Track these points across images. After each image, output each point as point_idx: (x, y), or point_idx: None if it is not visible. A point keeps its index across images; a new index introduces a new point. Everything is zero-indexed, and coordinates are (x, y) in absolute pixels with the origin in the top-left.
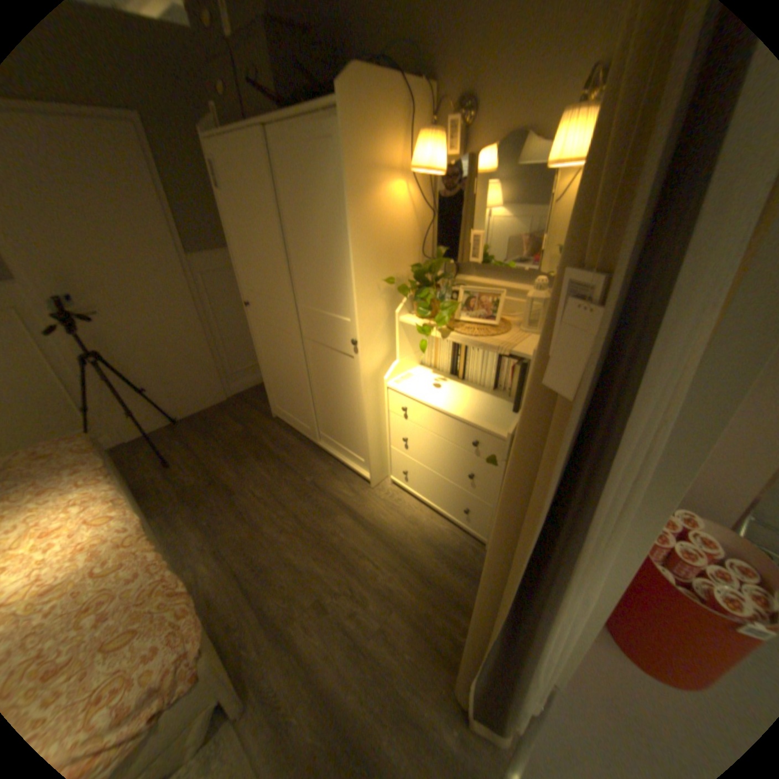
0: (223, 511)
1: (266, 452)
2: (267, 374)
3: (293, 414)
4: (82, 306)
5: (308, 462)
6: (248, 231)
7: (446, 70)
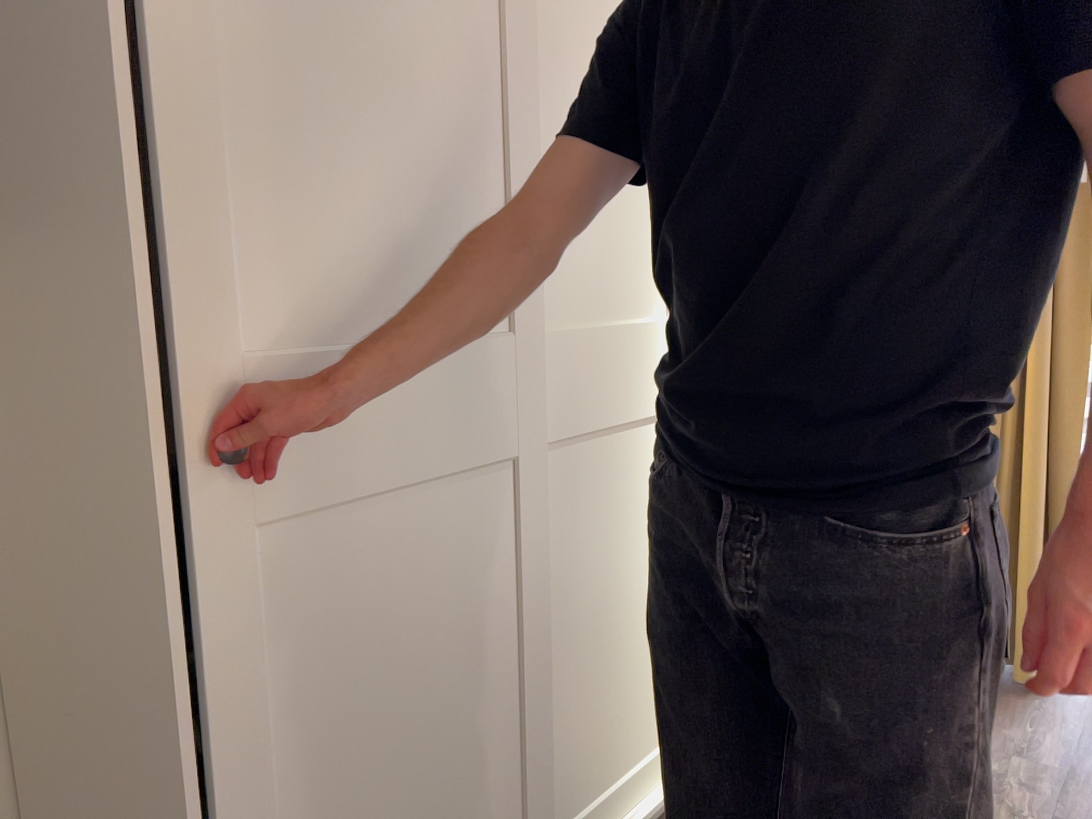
0: None
1: None
2: None
3: None
4: None
5: None
6: (360, 64)
7: None
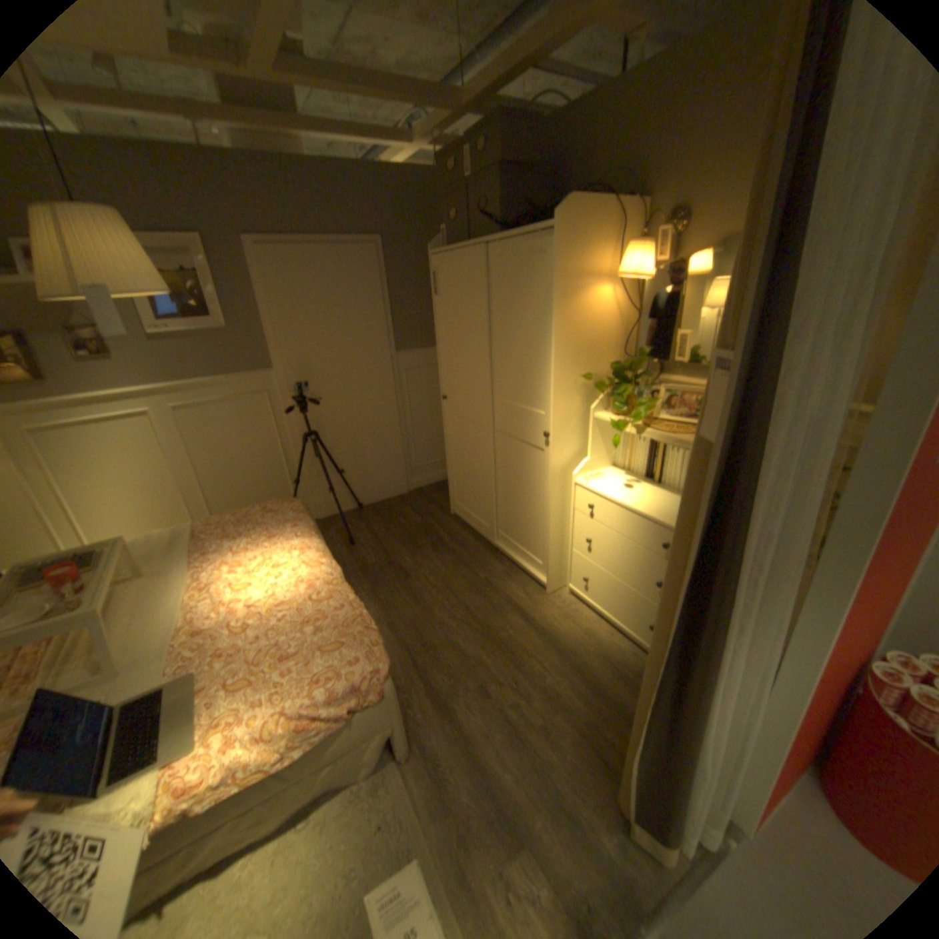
0: (399, 590)
1: (442, 544)
2: (452, 467)
3: (472, 510)
4: (311, 392)
5: (483, 560)
6: (457, 331)
7: (660, 187)
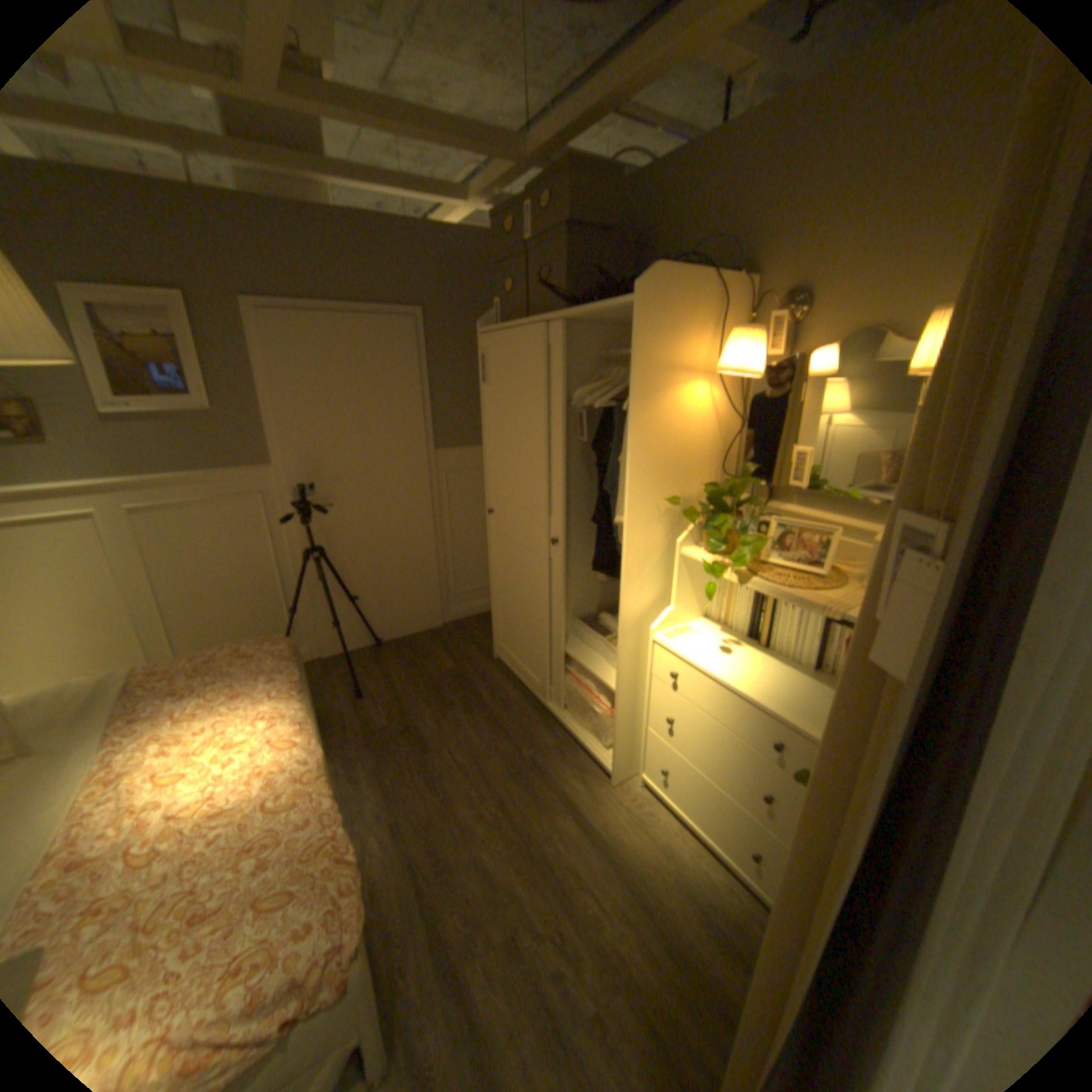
0: (412, 771)
1: (477, 703)
2: (497, 599)
3: (520, 657)
4: (319, 495)
5: (529, 729)
6: (508, 429)
7: (773, 262)
